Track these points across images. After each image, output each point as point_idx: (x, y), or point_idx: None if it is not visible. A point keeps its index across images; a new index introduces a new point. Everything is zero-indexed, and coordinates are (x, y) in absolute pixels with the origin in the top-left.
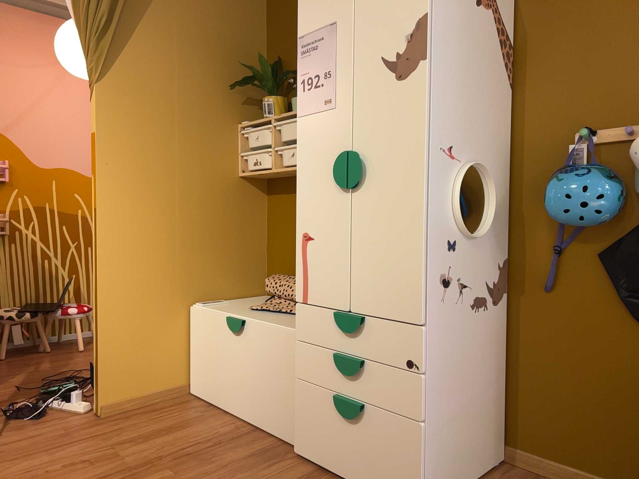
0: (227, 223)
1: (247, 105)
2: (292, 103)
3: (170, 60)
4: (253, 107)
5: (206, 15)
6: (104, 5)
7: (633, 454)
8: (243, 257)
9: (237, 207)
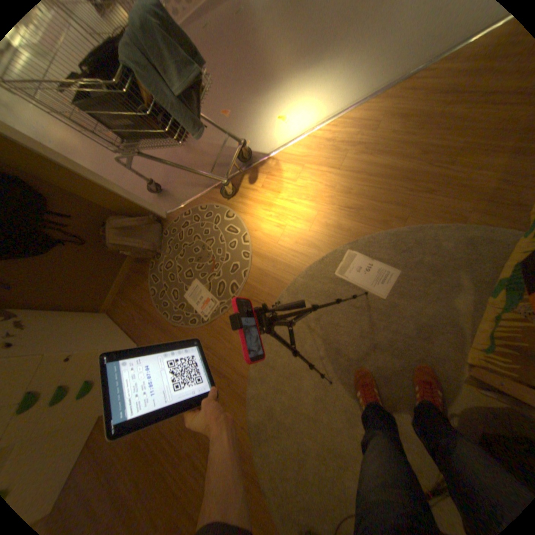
0: None
1: None
2: None
3: None
4: None
5: None
6: None
7: (106, 268)
8: None
9: None
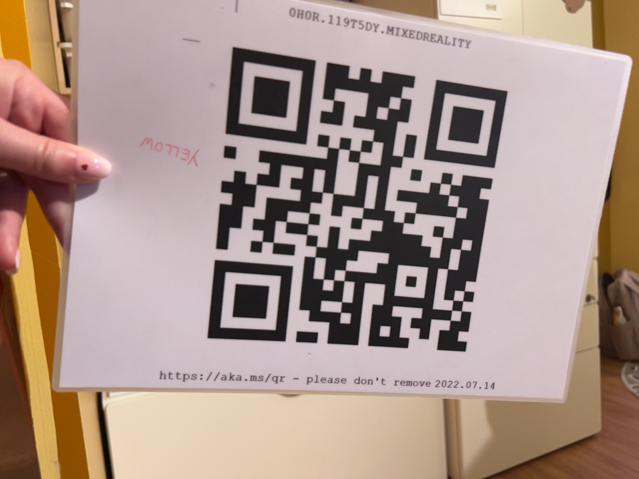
0: None
1: None
2: None
3: None
4: None
5: None
6: None
7: None
8: None
9: None
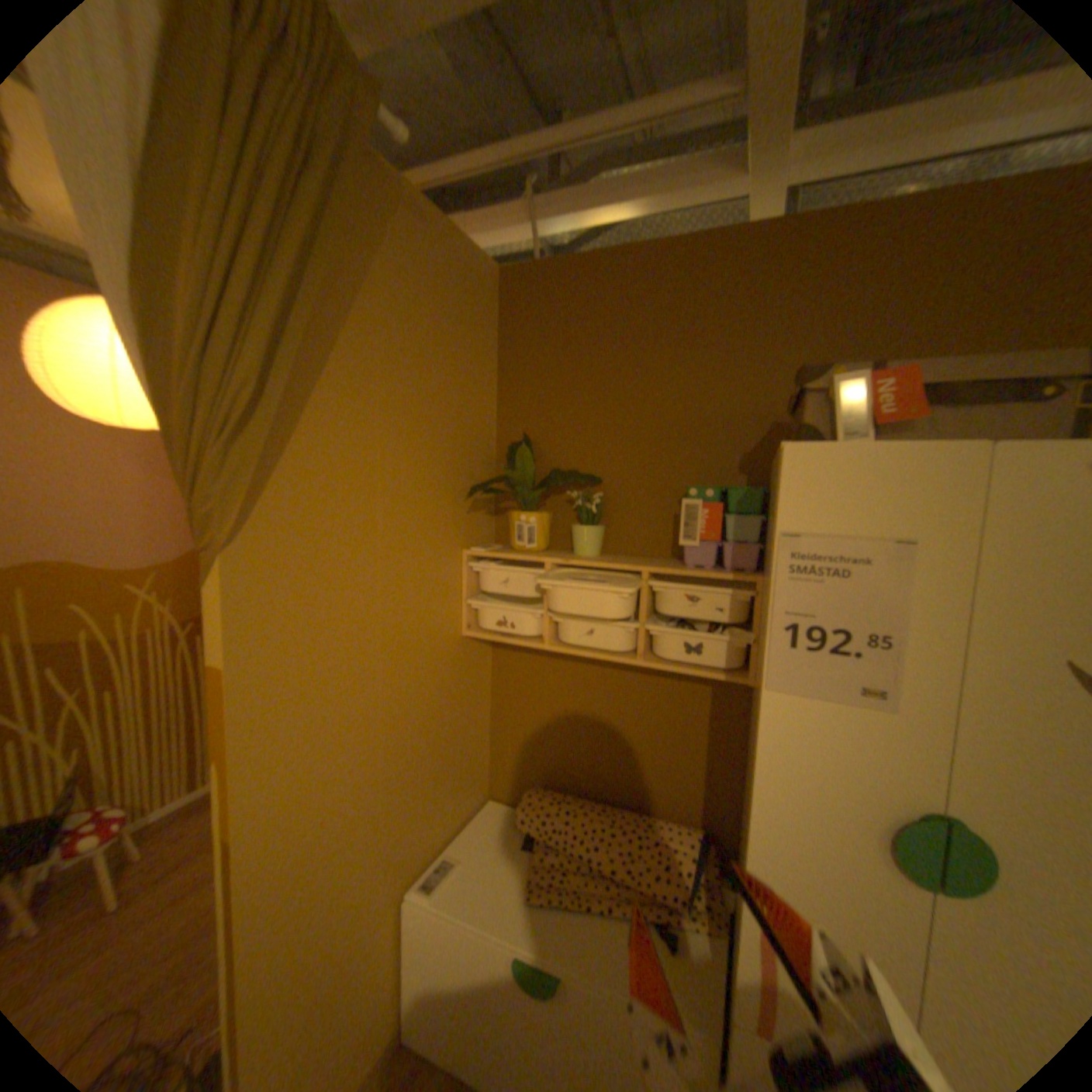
0: (448, 722)
1: (474, 513)
2: (577, 533)
3: (369, 458)
4: (480, 513)
5: (424, 358)
6: (243, 354)
7: None
8: (465, 761)
9: (460, 686)
